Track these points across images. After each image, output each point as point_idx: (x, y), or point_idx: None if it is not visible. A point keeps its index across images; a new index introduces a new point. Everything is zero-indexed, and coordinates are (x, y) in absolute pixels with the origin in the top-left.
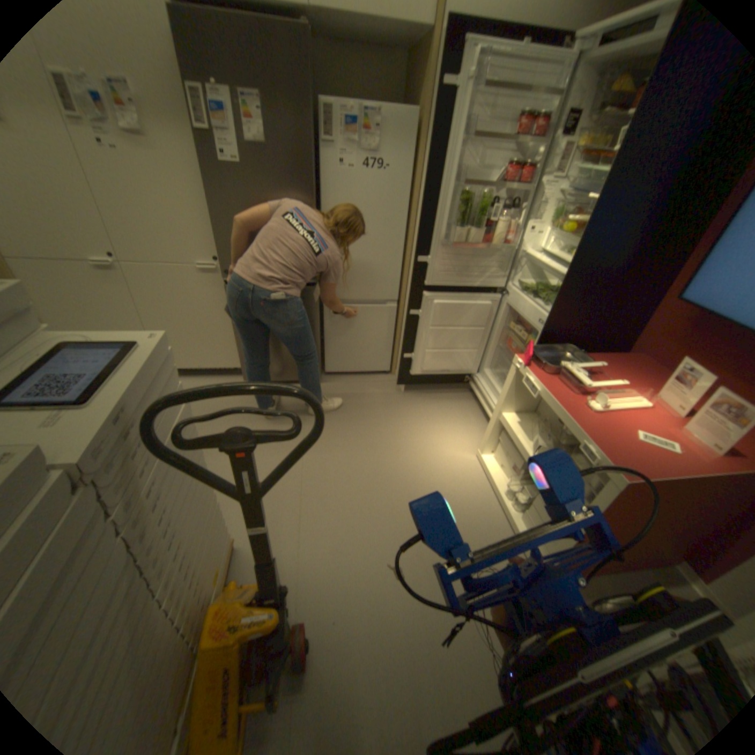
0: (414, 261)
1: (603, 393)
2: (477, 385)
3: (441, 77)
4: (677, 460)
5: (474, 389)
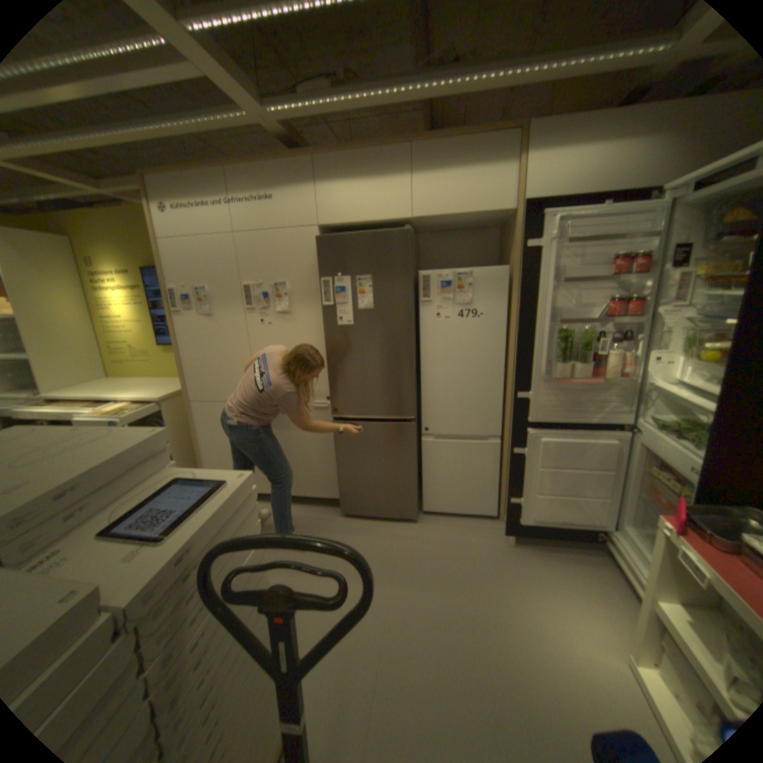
0: (516, 396)
1: None
2: (618, 549)
3: (527, 241)
4: None
5: (615, 554)
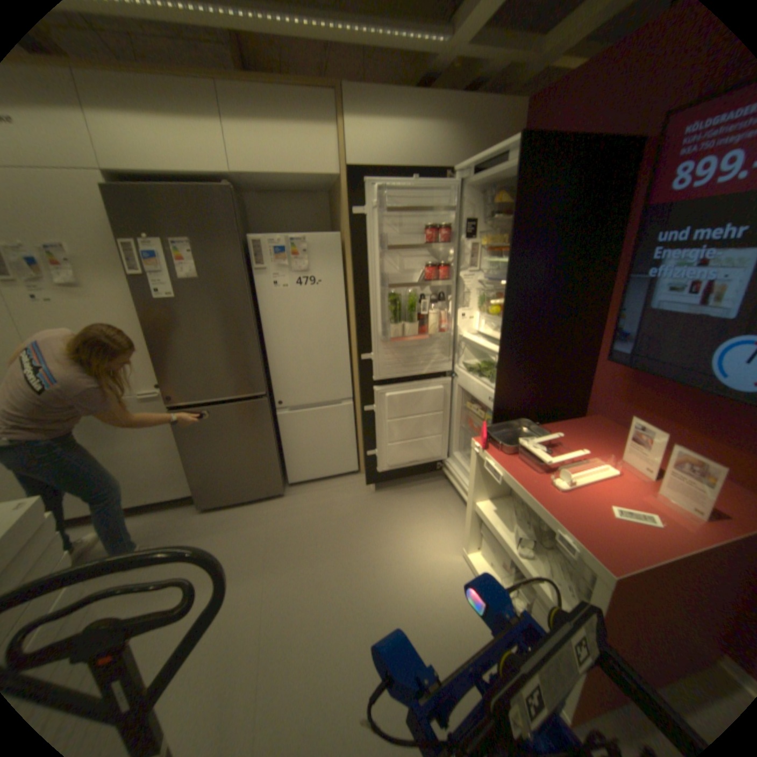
0: (360, 359)
1: (567, 468)
2: (450, 471)
3: (353, 209)
4: (662, 537)
5: (448, 476)
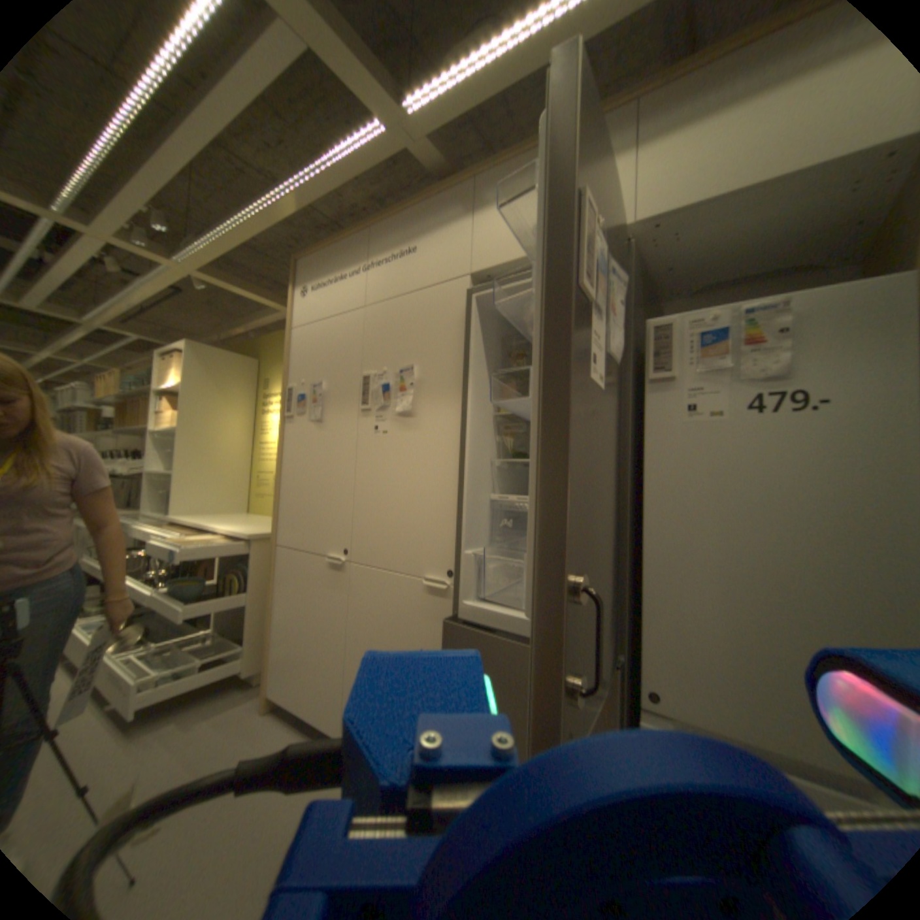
0: None
1: None
2: None
3: None
4: None
5: None
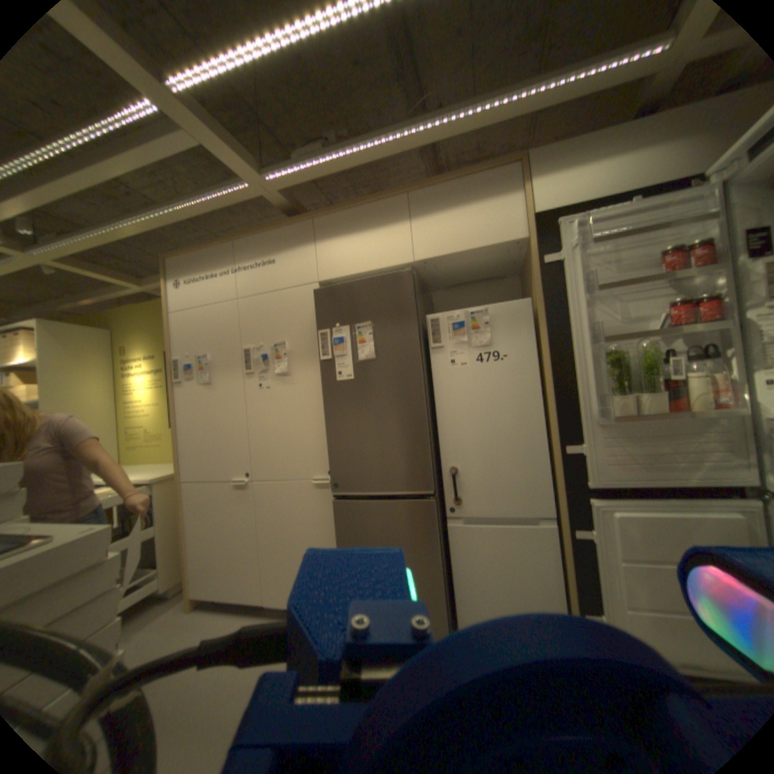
0: (566, 455)
1: None
2: None
3: (544, 264)
4: None
5: None
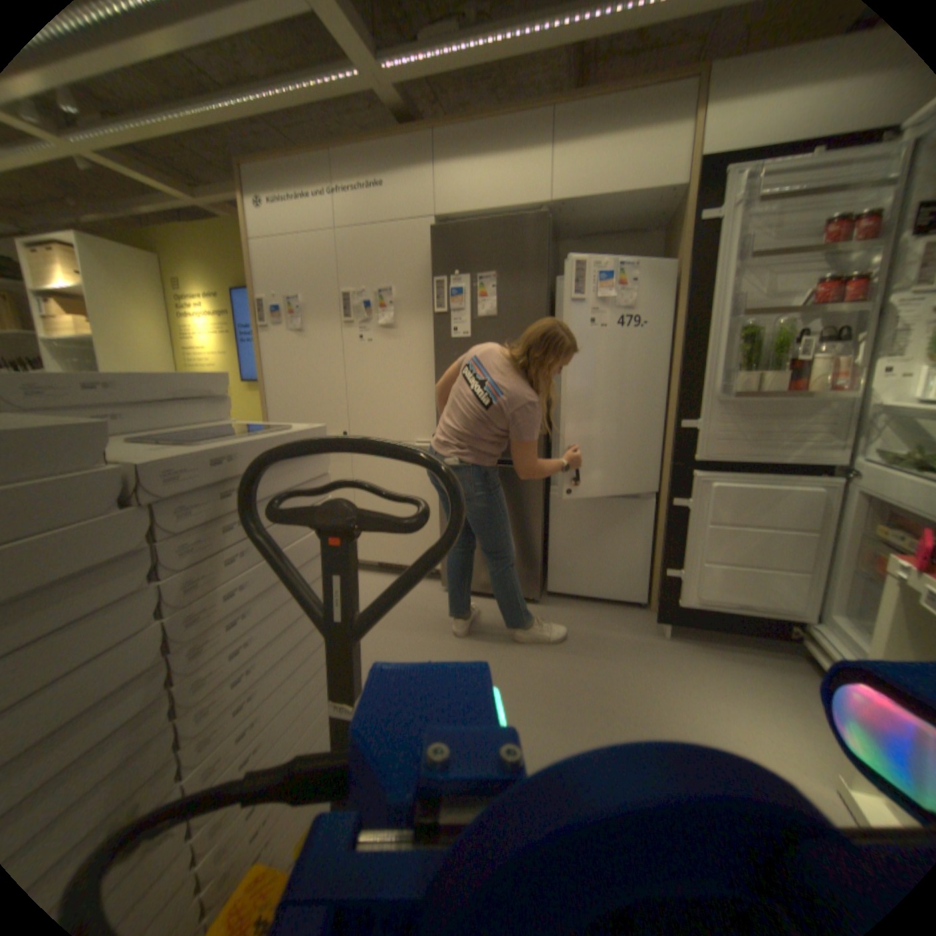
0: (678, 432)
1: None
2: (821, 644)
3: (700, 220)
4: None
5: (816, 654)
